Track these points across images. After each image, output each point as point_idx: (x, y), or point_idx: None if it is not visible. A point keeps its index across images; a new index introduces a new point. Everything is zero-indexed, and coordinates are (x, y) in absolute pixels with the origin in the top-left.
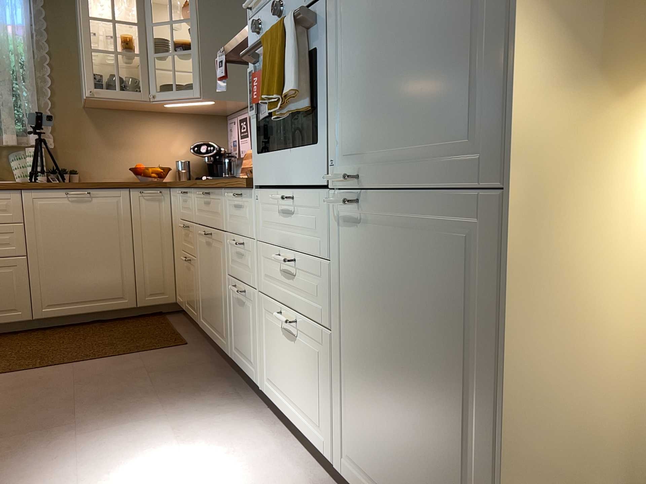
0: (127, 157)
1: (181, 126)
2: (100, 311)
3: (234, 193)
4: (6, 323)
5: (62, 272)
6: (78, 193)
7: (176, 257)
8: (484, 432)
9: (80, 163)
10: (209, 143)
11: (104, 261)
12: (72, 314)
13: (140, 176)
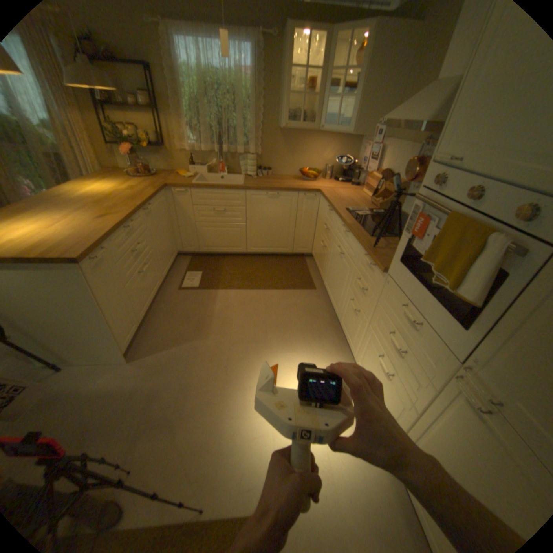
0: (298, 160)
1: (333, 141)
2: (275, 253)
3: (368, 256)
4: (236, 252)
5: (260, 233)
6: (272, 194)
7: (316, 233)
8: None
9: (273, 163)
10: (347, 153)
11: (280, 230)
12: (263, 252)
13: (303, 175)
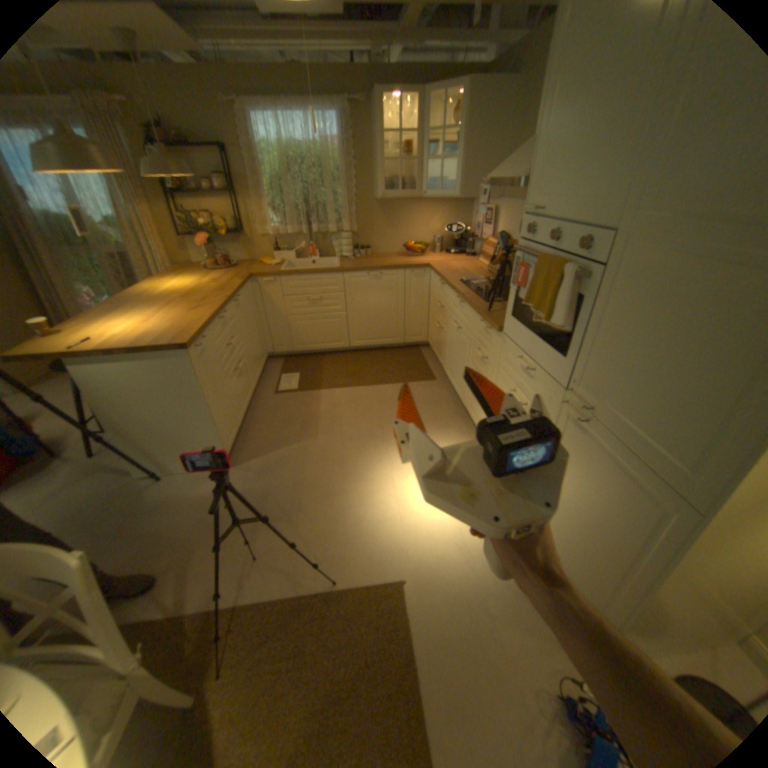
0: (401, 234)
1: (439, 208)
2: (384, 345)
3: (484, 322)
4: (337, 348)
5: (365, 322)
6: (374, 275)
7: (430, 316)
8: (625, 583)
9: (372, 241)
10: (458, 220)
11: (387, 316)
12: (369, 346)
13: (409, 251)
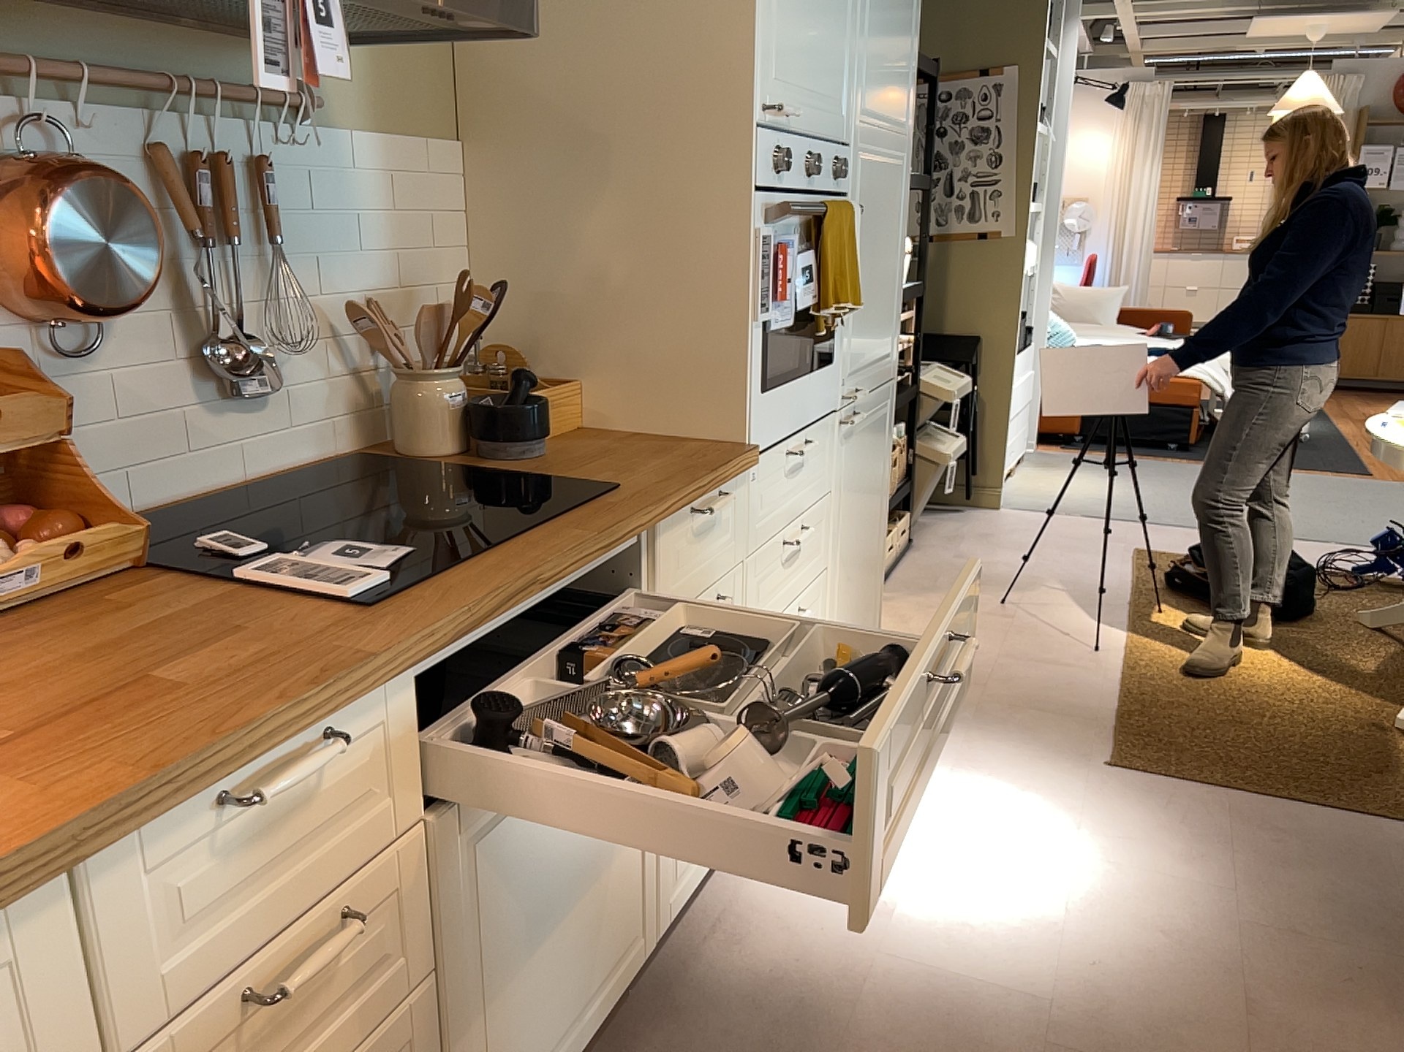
0: None
1: None
2: None
3: (694, 506)
4: None
5: None
6: None
7: None
8: (882, 520)
9: None
10: None
11: None
12: None
13: None
